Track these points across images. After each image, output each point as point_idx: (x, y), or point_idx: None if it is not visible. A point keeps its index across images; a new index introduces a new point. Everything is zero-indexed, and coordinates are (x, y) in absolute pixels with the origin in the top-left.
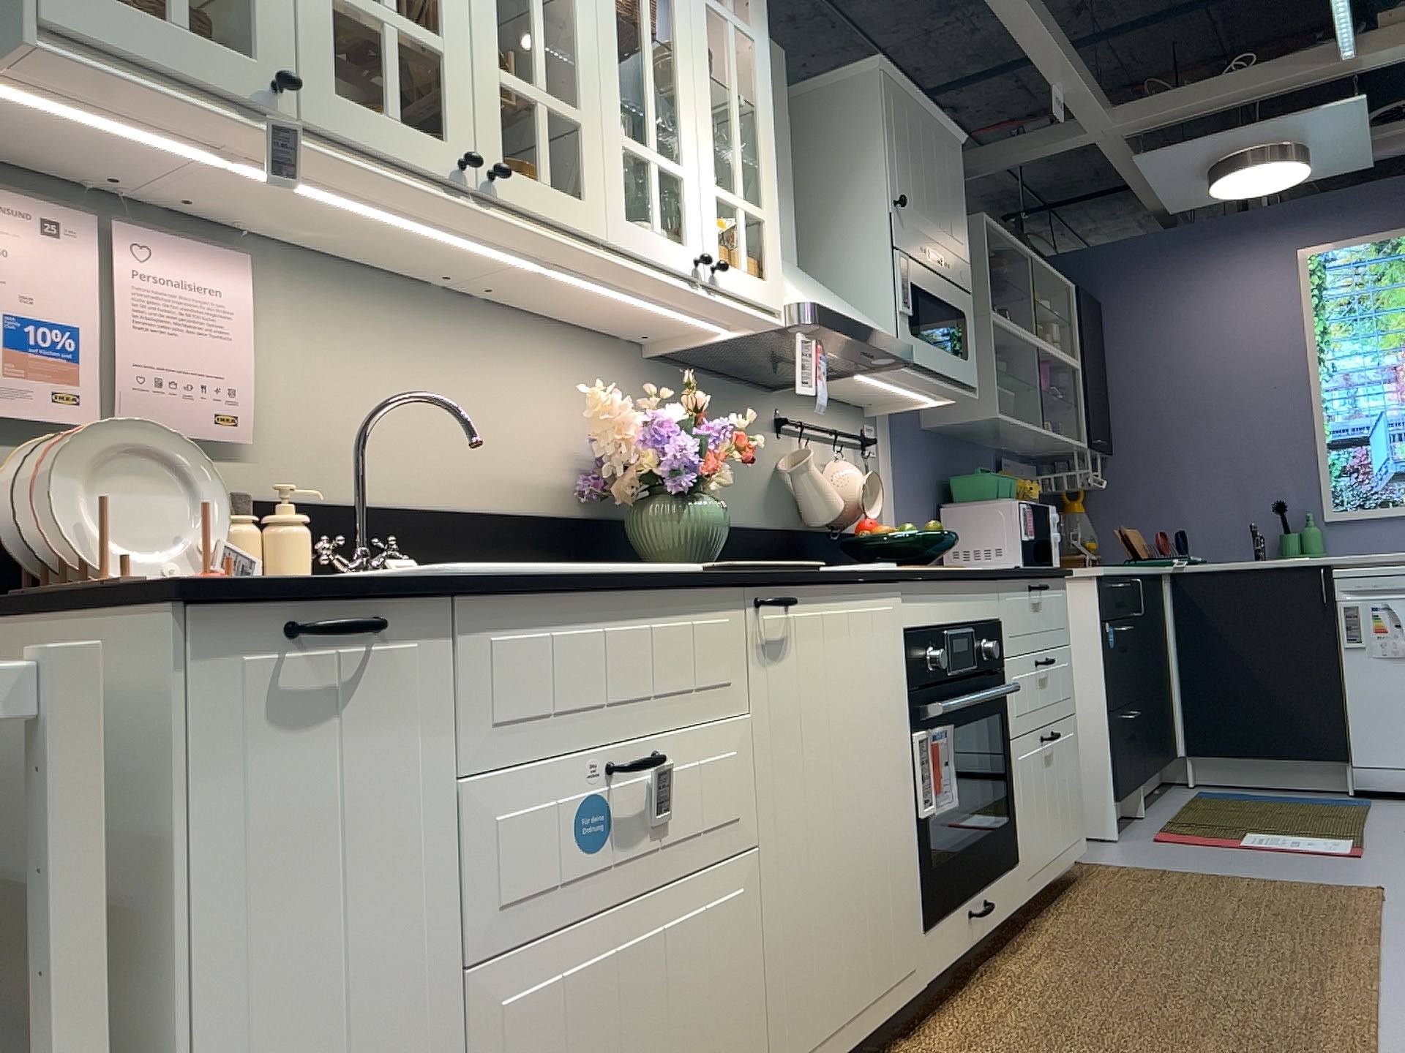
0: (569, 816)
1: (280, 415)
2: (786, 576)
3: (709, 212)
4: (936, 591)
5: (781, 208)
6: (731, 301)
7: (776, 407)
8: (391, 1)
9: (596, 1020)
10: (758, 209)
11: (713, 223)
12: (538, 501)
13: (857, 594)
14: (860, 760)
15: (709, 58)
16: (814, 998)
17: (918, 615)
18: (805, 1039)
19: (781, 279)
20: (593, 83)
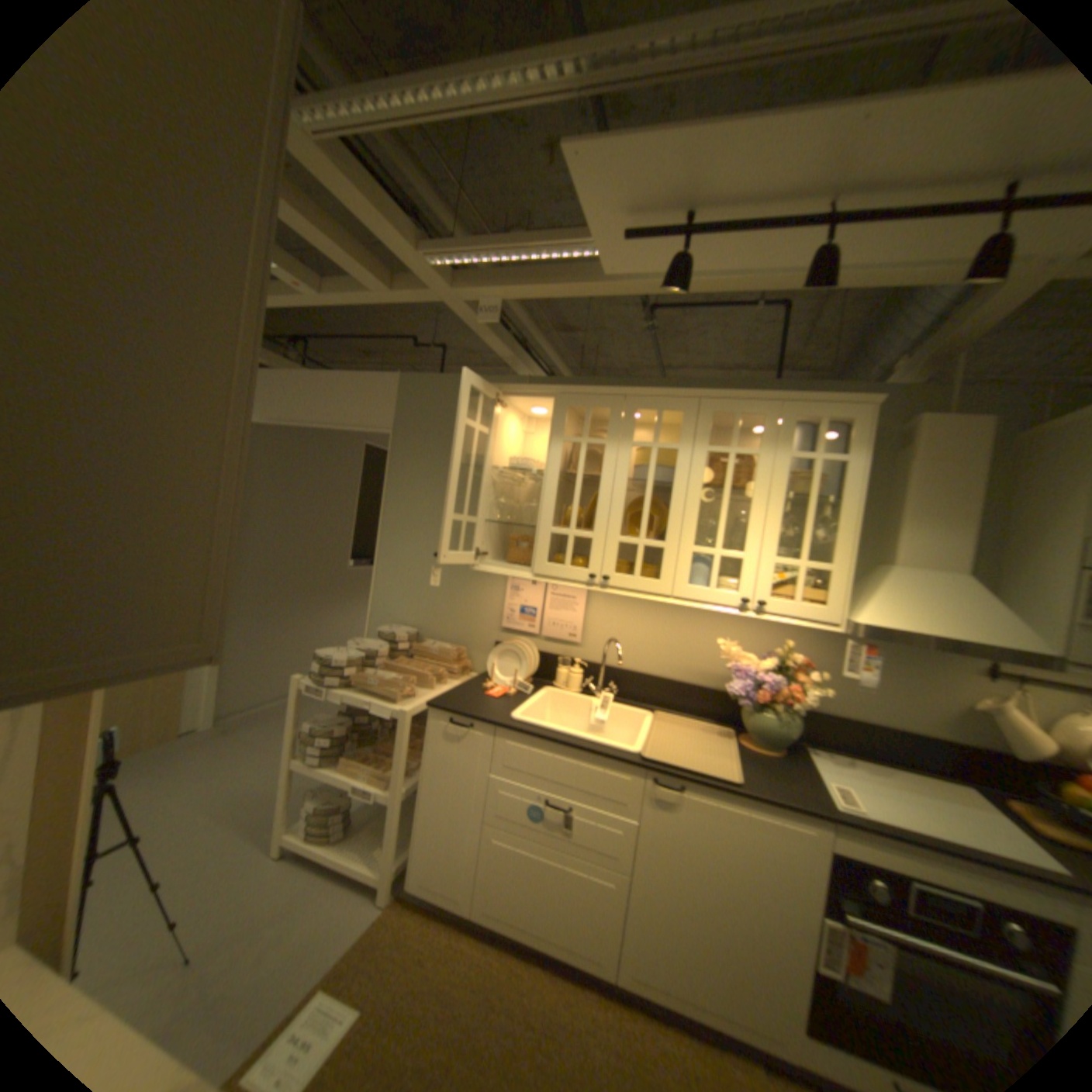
0: (526, 806)
1: (581, 637)
2: (677, 776)
3: (777, 570)
4: (902, 850)
5: (946, 536)
6: (781, 619)
7: (989, 660)
8: (572, 528)
9: (526, 873)
10: (822, 565)
11: (767, 579)
12: (711, 682)
13: (764, 810)
14: (739, 894)
15: (786, 487)
16: (660, 969)
17: (860, 854)
18: (648, 978)
19: (846, 605)
20: (676, 528)
